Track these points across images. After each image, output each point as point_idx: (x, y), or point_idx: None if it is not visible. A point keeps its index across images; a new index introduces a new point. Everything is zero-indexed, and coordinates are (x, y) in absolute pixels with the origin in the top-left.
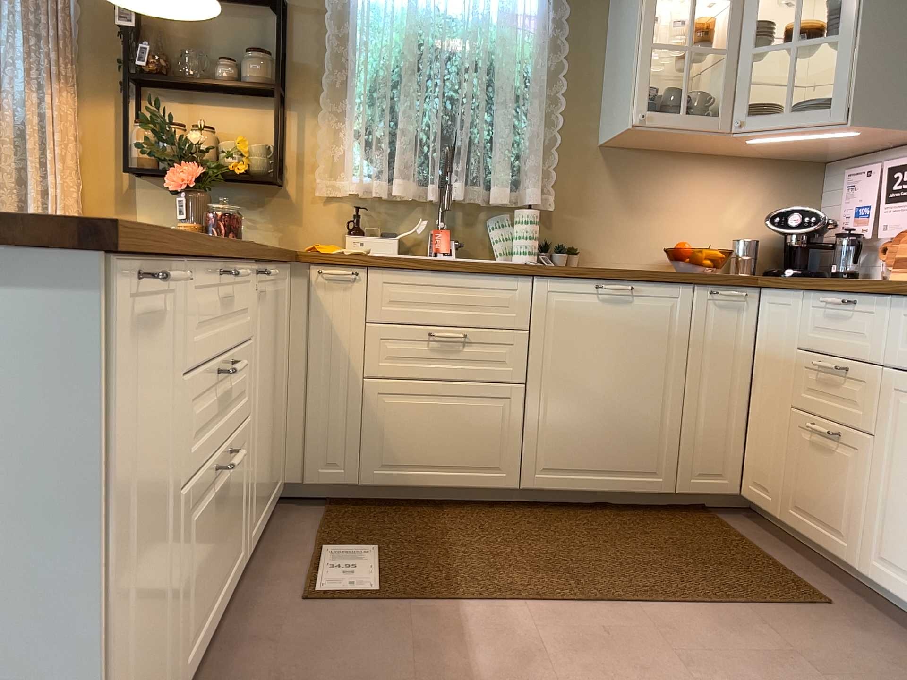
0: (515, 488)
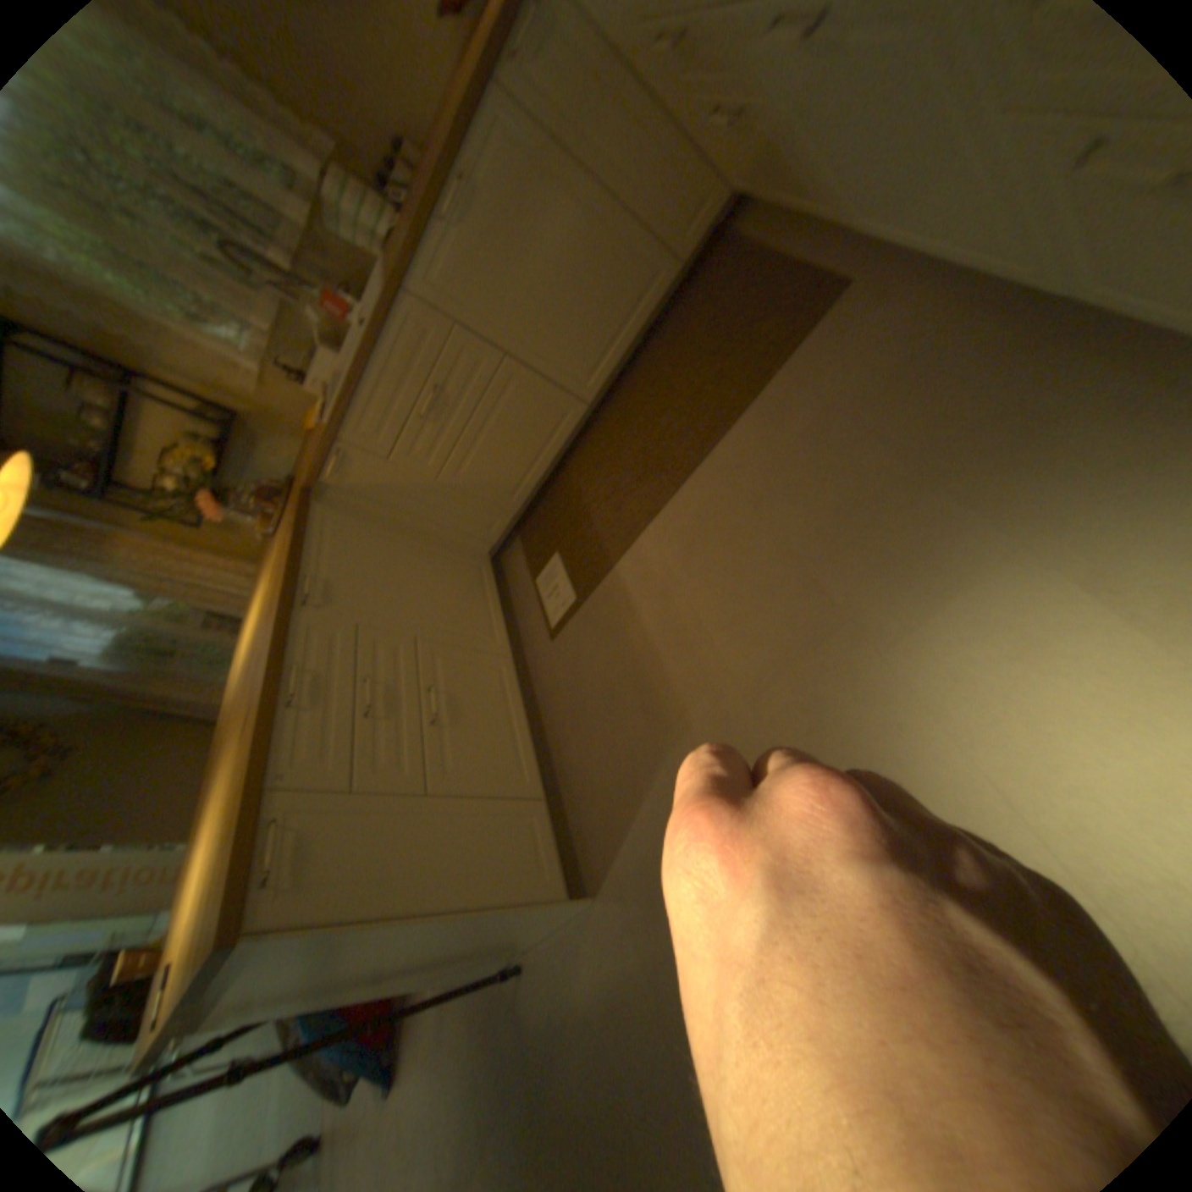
0: (586, 409)
